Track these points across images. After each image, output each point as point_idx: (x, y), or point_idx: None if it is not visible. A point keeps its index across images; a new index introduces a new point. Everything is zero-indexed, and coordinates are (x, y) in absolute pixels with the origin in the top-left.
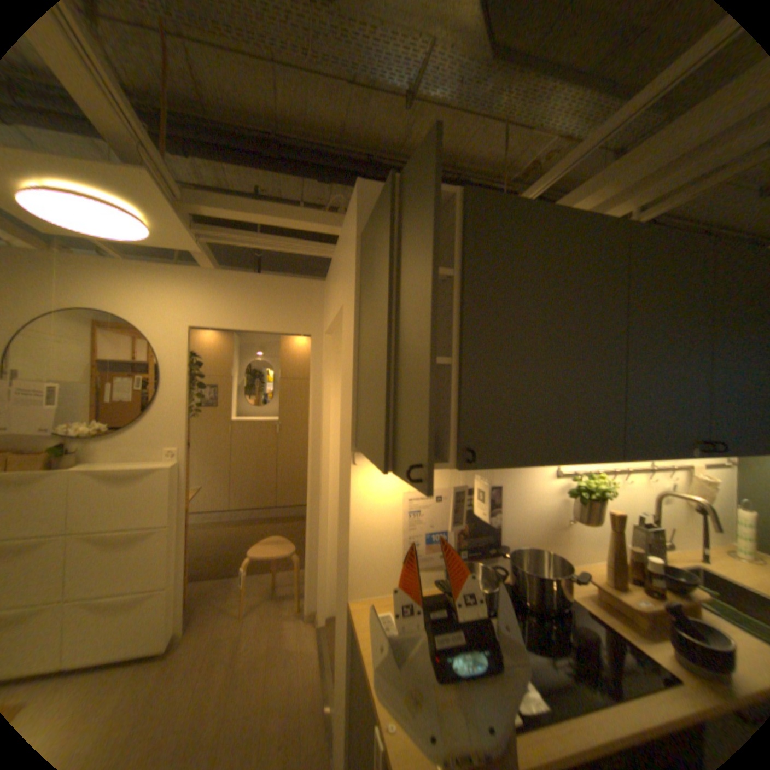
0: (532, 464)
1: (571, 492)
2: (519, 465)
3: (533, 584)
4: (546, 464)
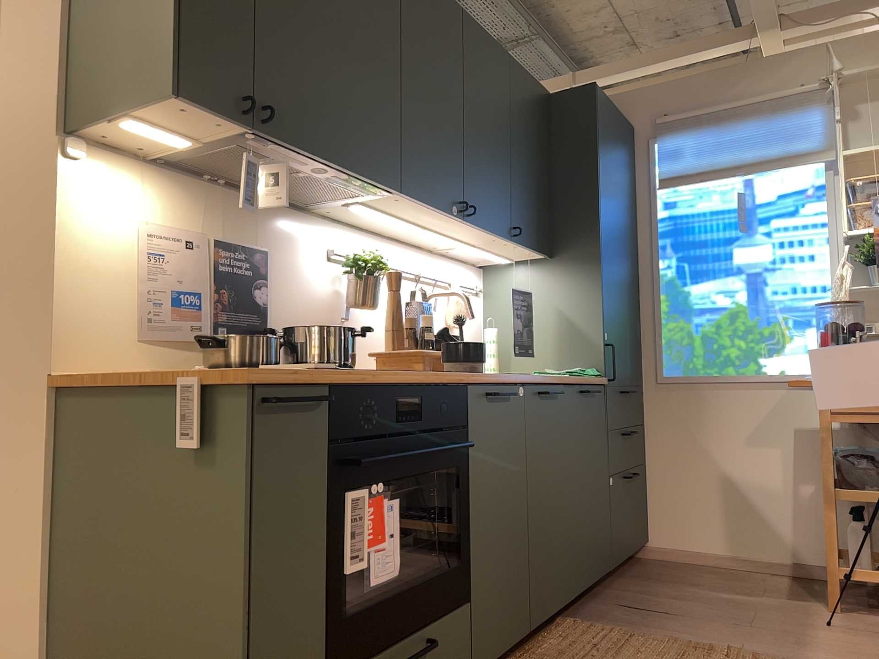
0: (322, 163)
1: (344, 268)
2: (309, 158)
3: (314, 341)
4: (334, 167)
